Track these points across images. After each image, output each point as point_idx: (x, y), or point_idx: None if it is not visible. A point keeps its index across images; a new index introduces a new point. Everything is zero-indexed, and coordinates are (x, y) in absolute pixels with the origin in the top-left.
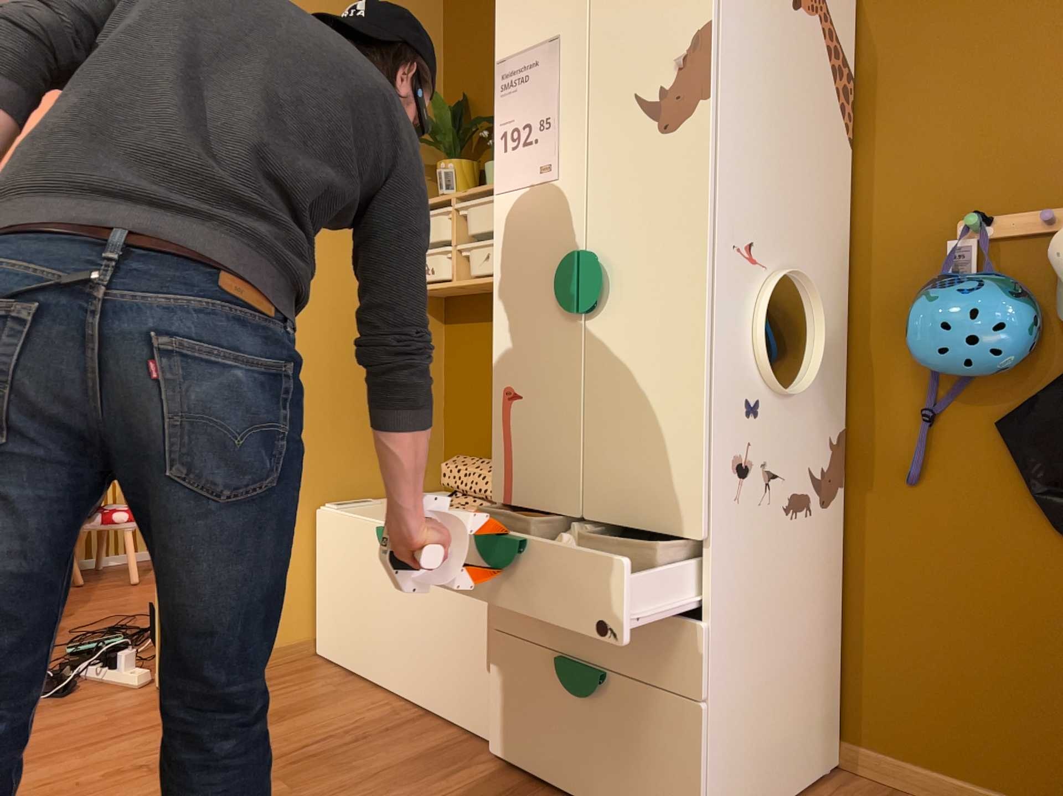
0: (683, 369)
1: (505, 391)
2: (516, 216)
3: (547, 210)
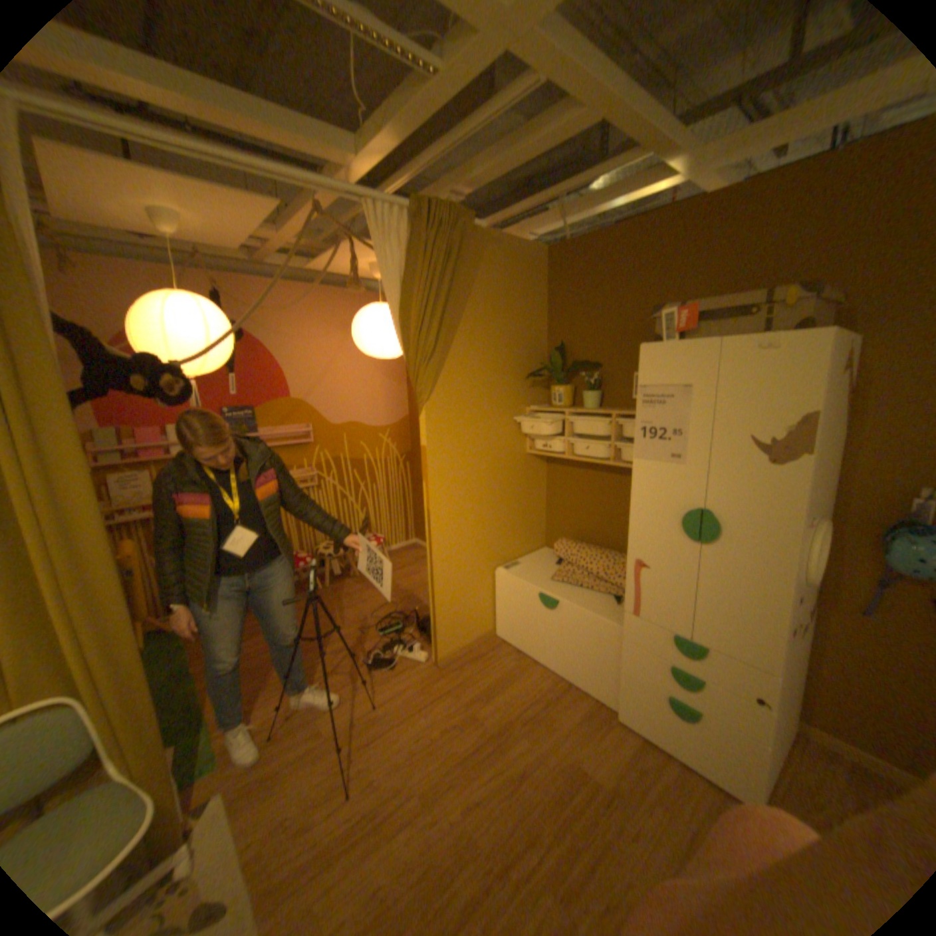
0: (776, 593)
1: (639, 562)
2: (651, 475)
3: (677, 479)
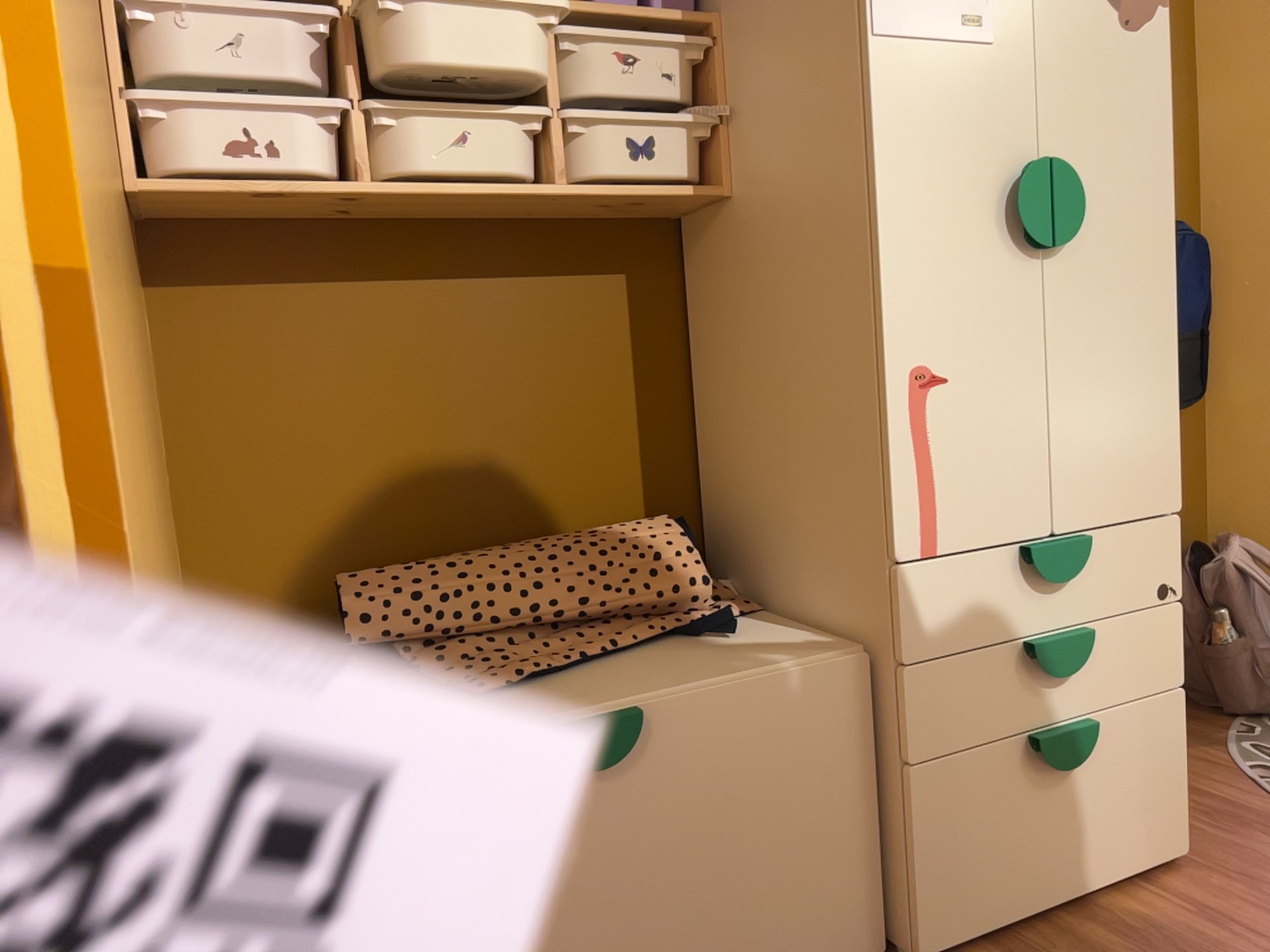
0: (1156, 321)
1: (915, 376)
2: (918, 85)
3: (977, 88)
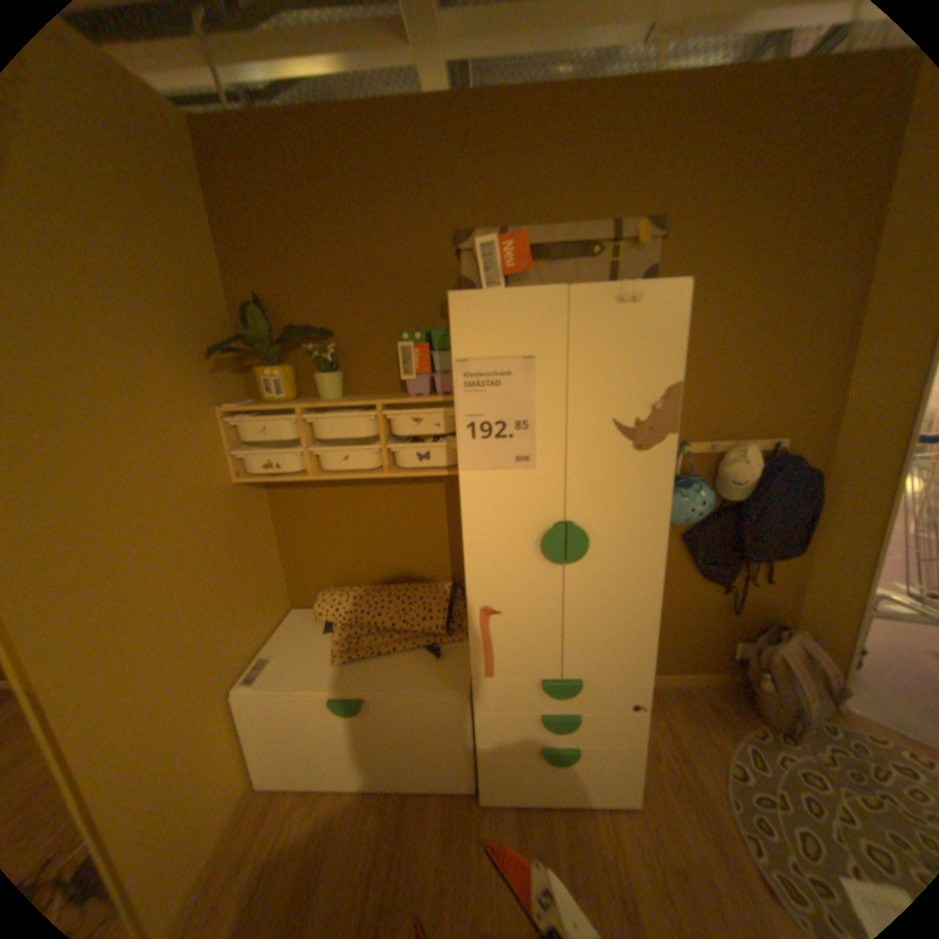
0: (645, 594)
1: (483, 610)
2: (488, 490)
3: (525, 490)
